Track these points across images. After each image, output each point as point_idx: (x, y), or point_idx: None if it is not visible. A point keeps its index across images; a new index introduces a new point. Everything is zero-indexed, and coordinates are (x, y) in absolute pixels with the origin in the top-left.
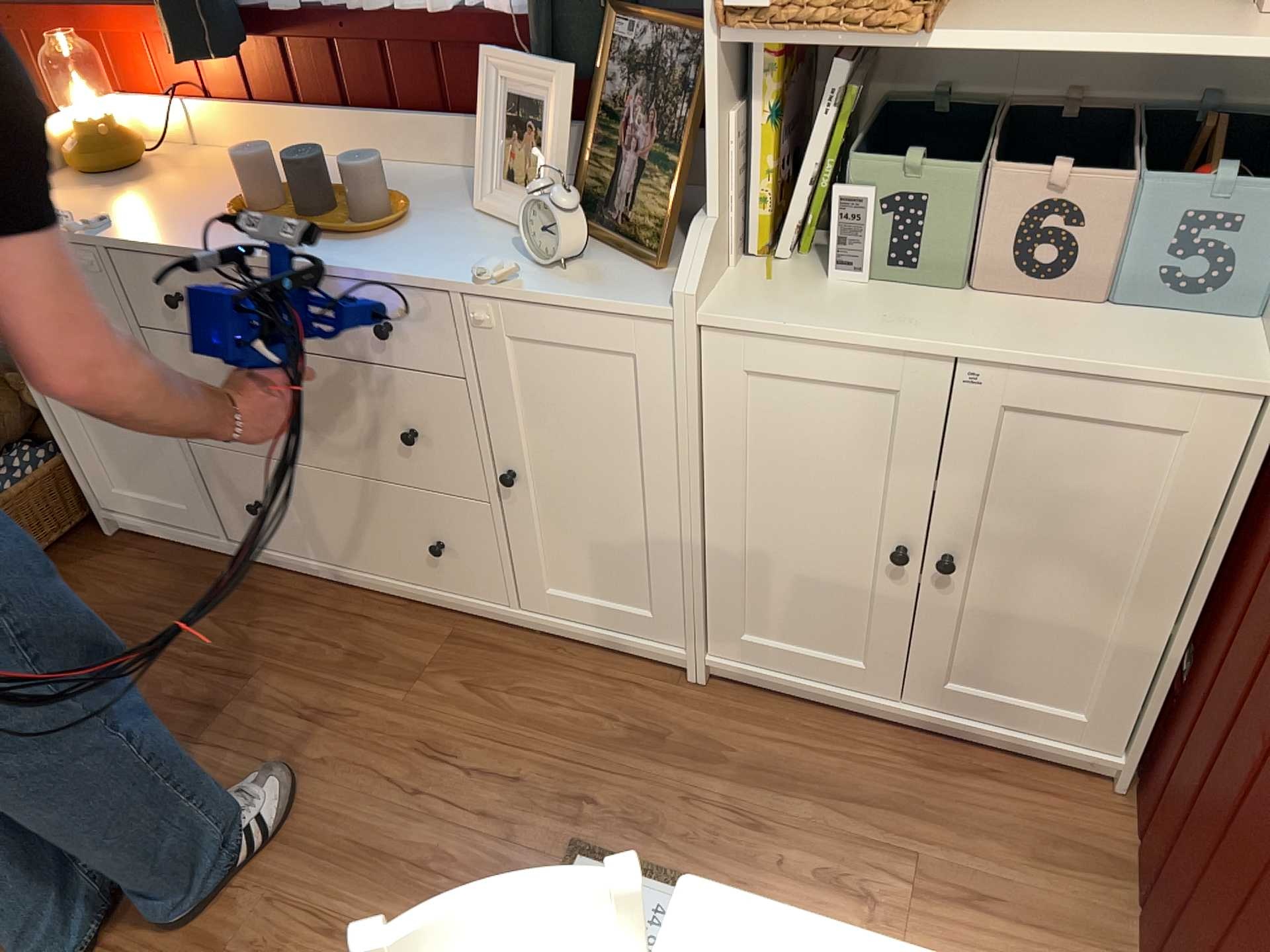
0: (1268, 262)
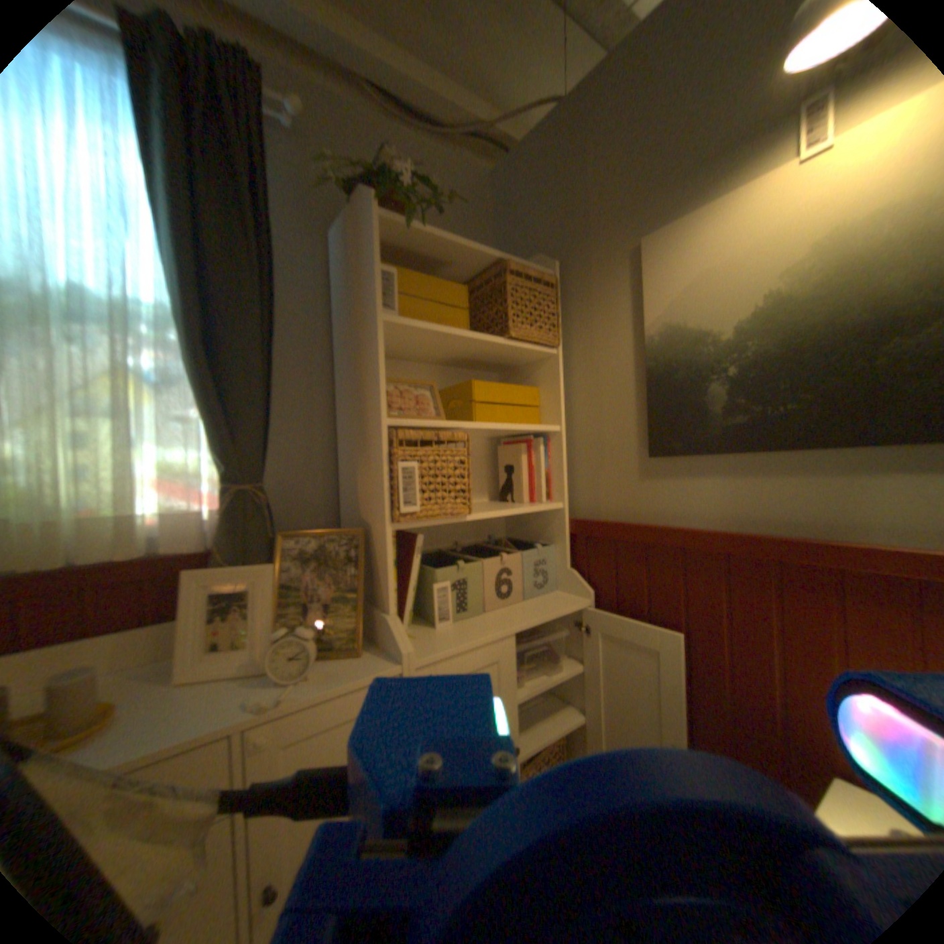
0: (559, 567)
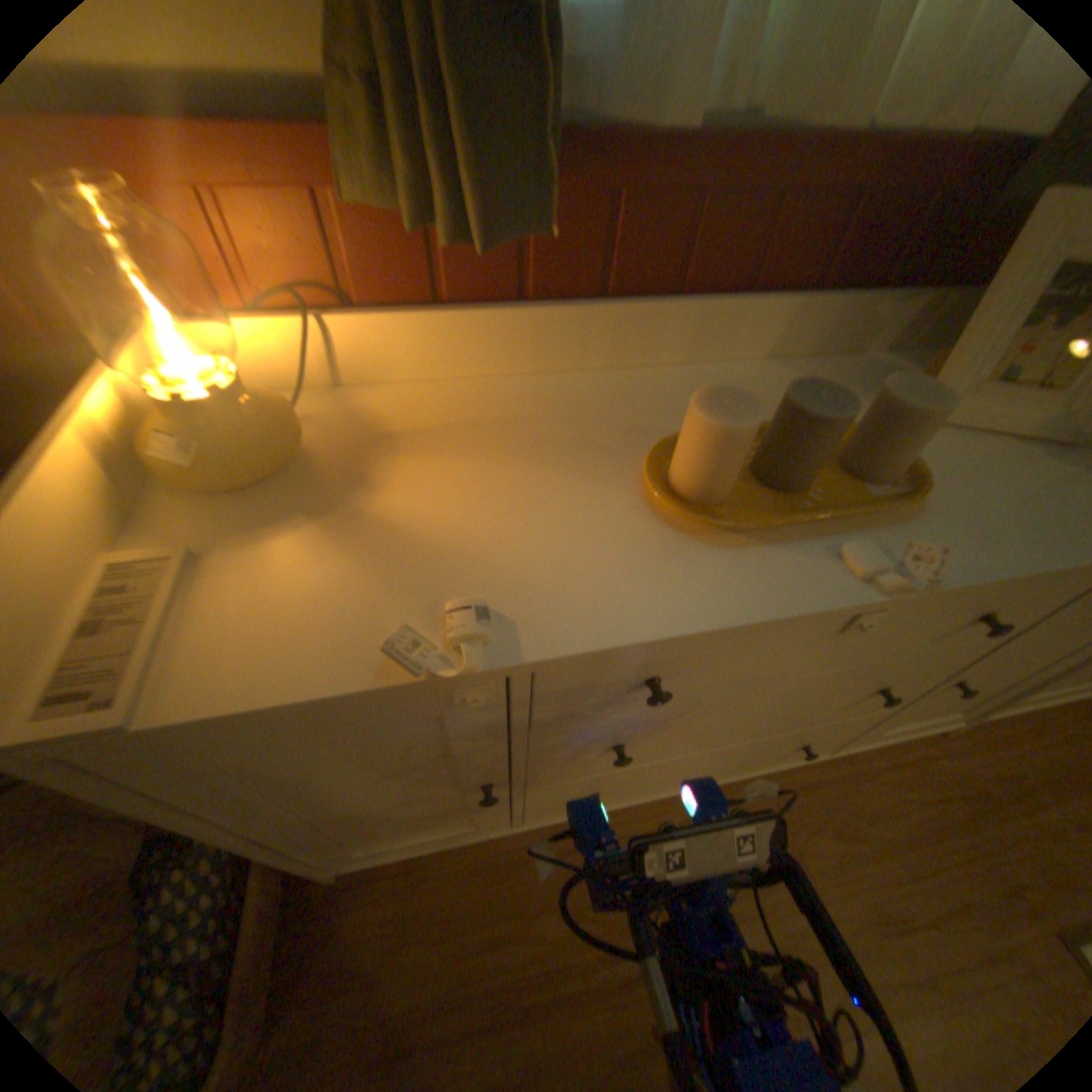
0: None
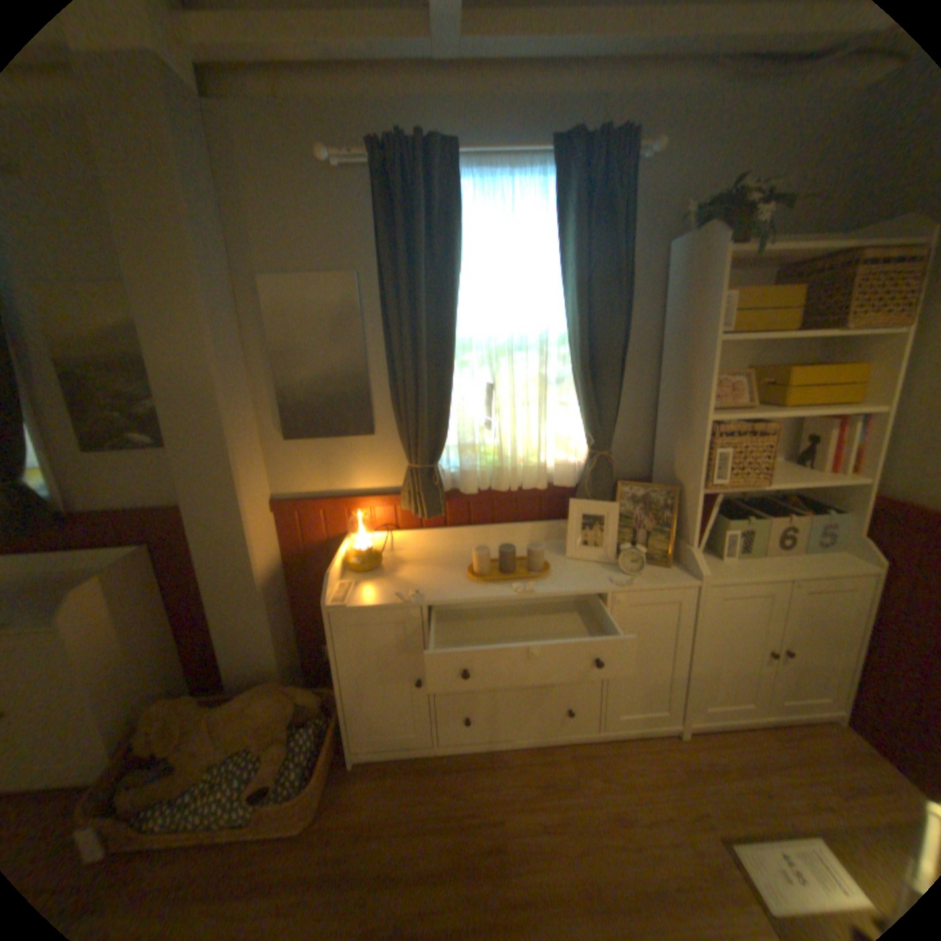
0: (852, 533)
